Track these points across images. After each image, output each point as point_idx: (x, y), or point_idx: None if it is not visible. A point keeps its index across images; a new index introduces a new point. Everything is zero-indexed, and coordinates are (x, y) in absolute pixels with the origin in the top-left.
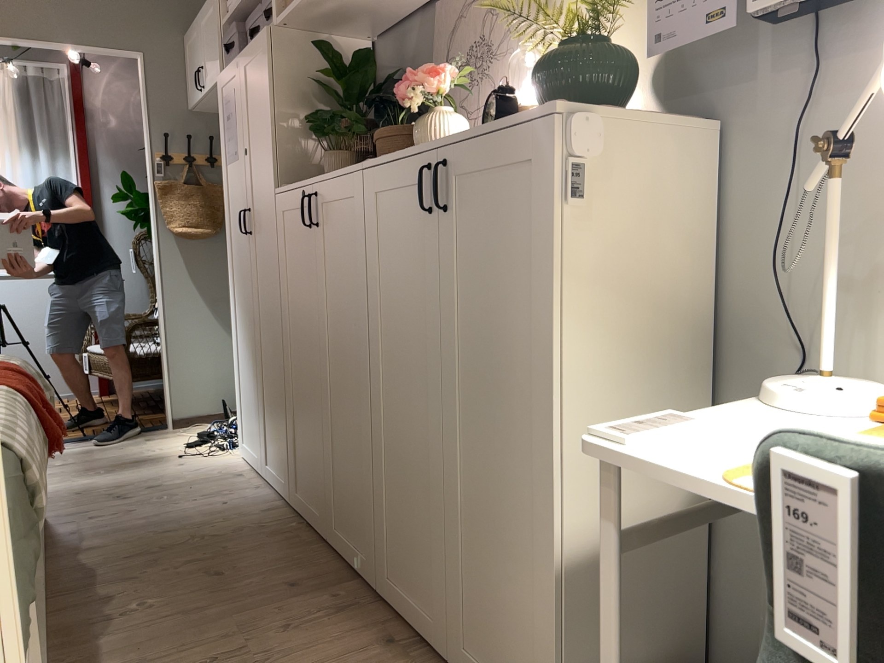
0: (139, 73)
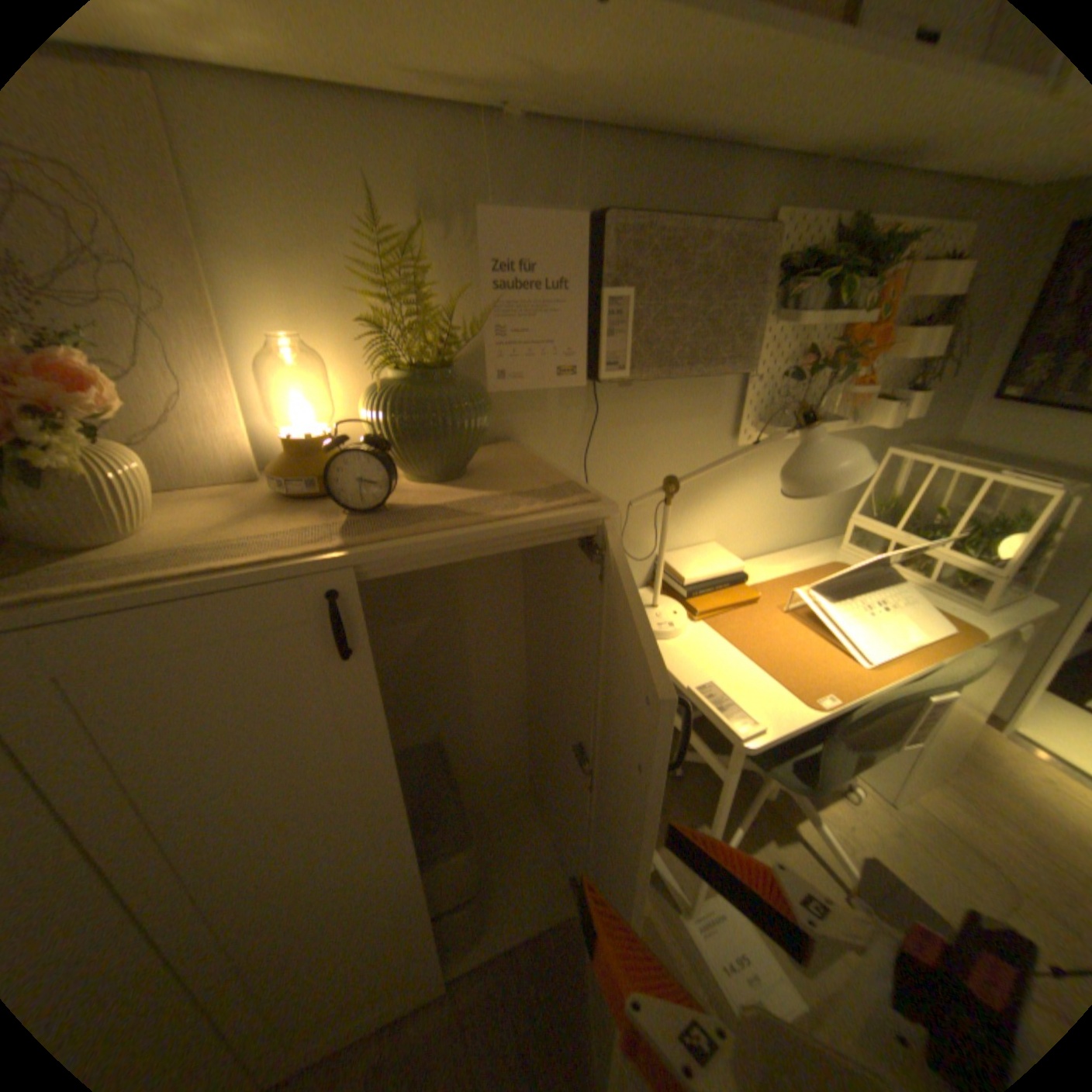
0: None
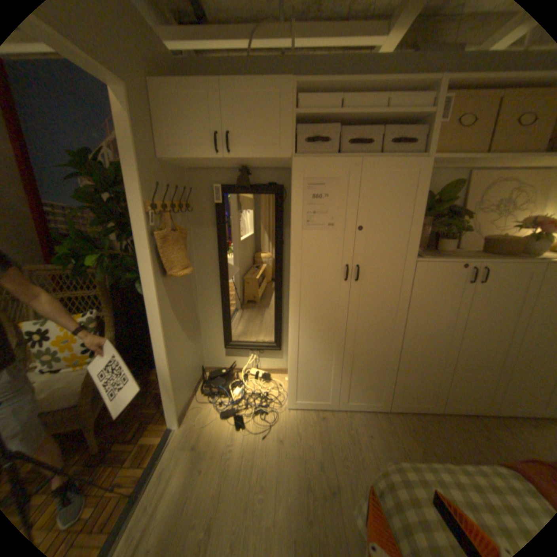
0: (114, 108)
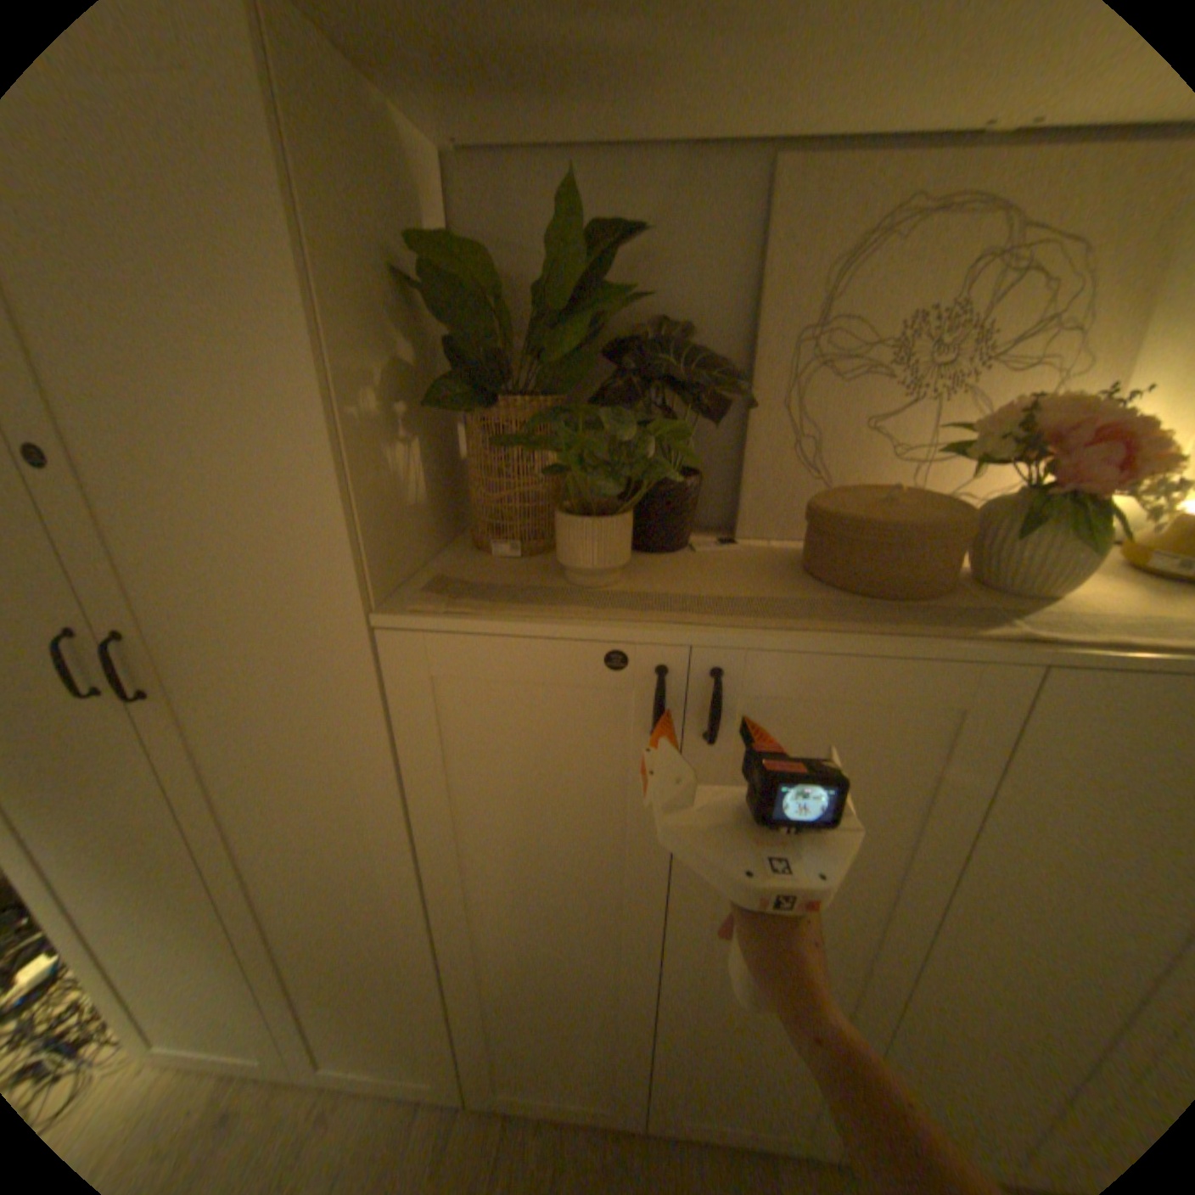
0: None
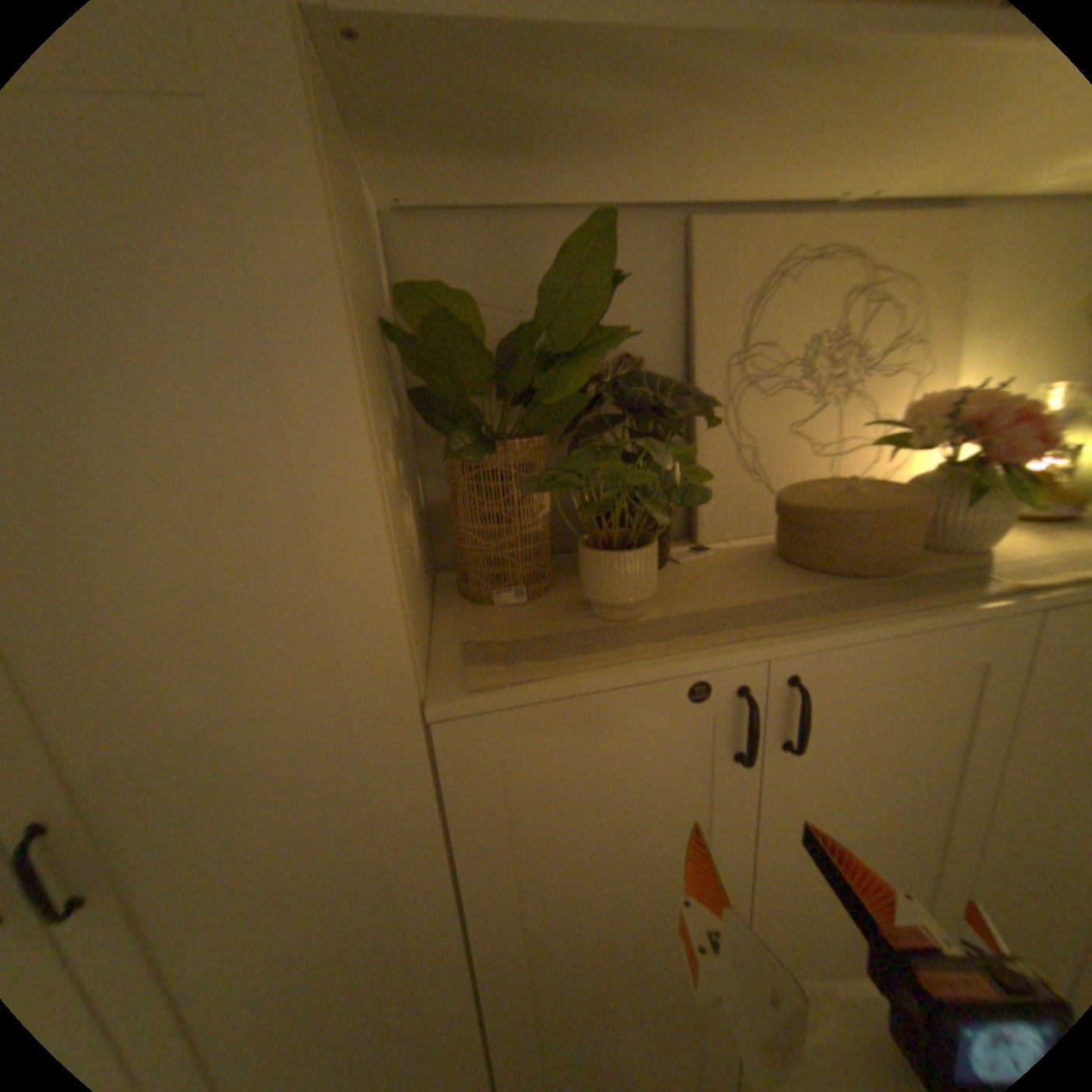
0: None
